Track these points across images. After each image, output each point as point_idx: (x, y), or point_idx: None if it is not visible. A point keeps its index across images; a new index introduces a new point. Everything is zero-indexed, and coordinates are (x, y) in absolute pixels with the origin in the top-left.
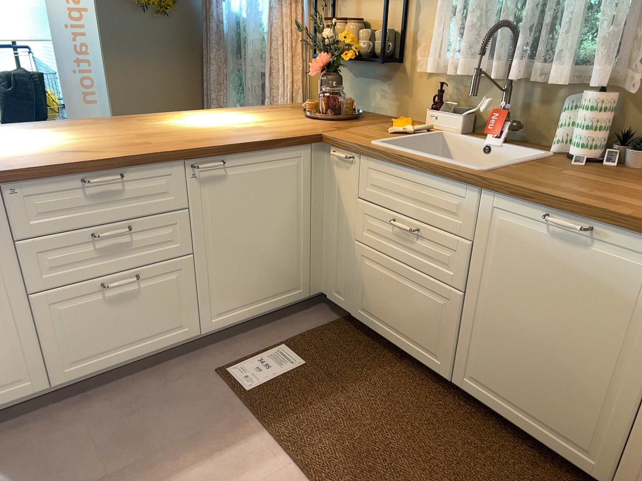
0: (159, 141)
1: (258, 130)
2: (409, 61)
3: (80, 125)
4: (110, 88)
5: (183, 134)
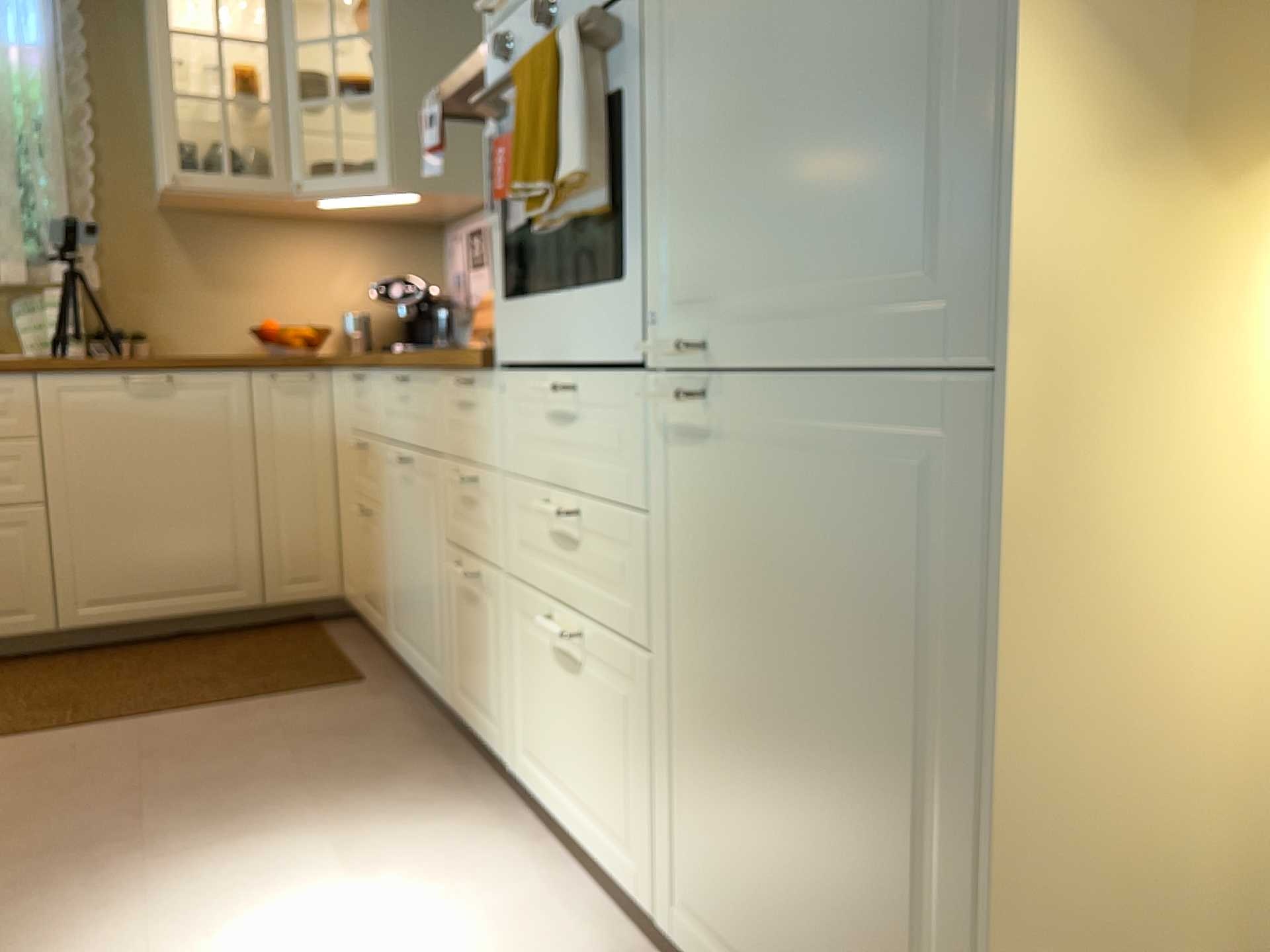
0: None
1: None
2: None
3: None
4: None
5: None
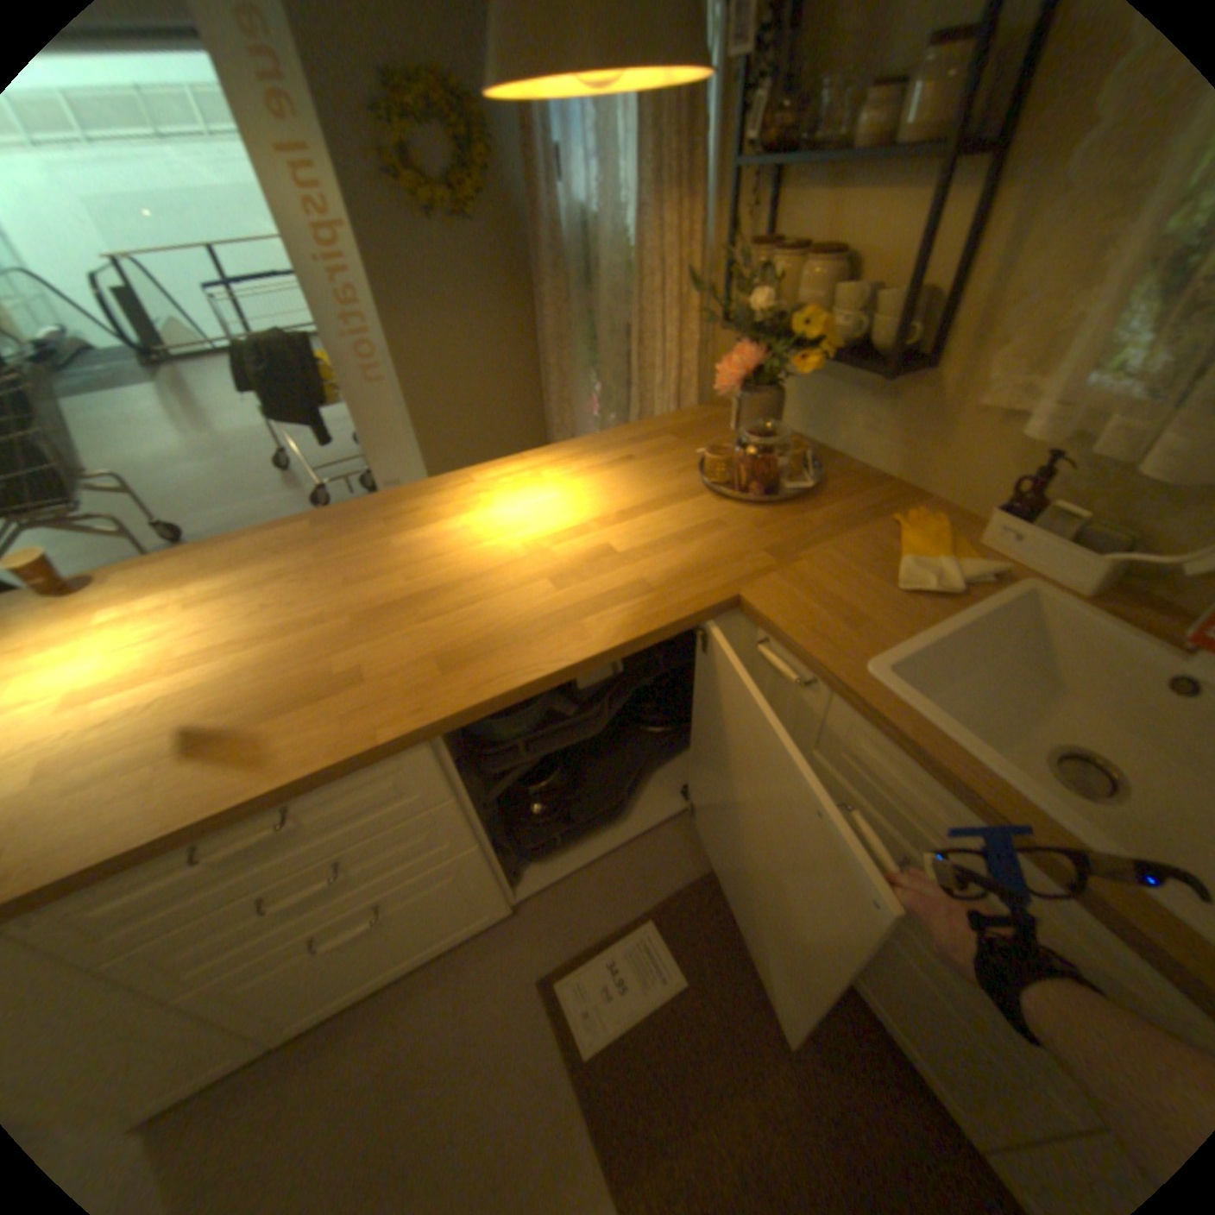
0: (382, 661)
1: (601, 576)
2: (962, 363)
3: (272, 555)
4: (391, 360)
5: (442, 610)
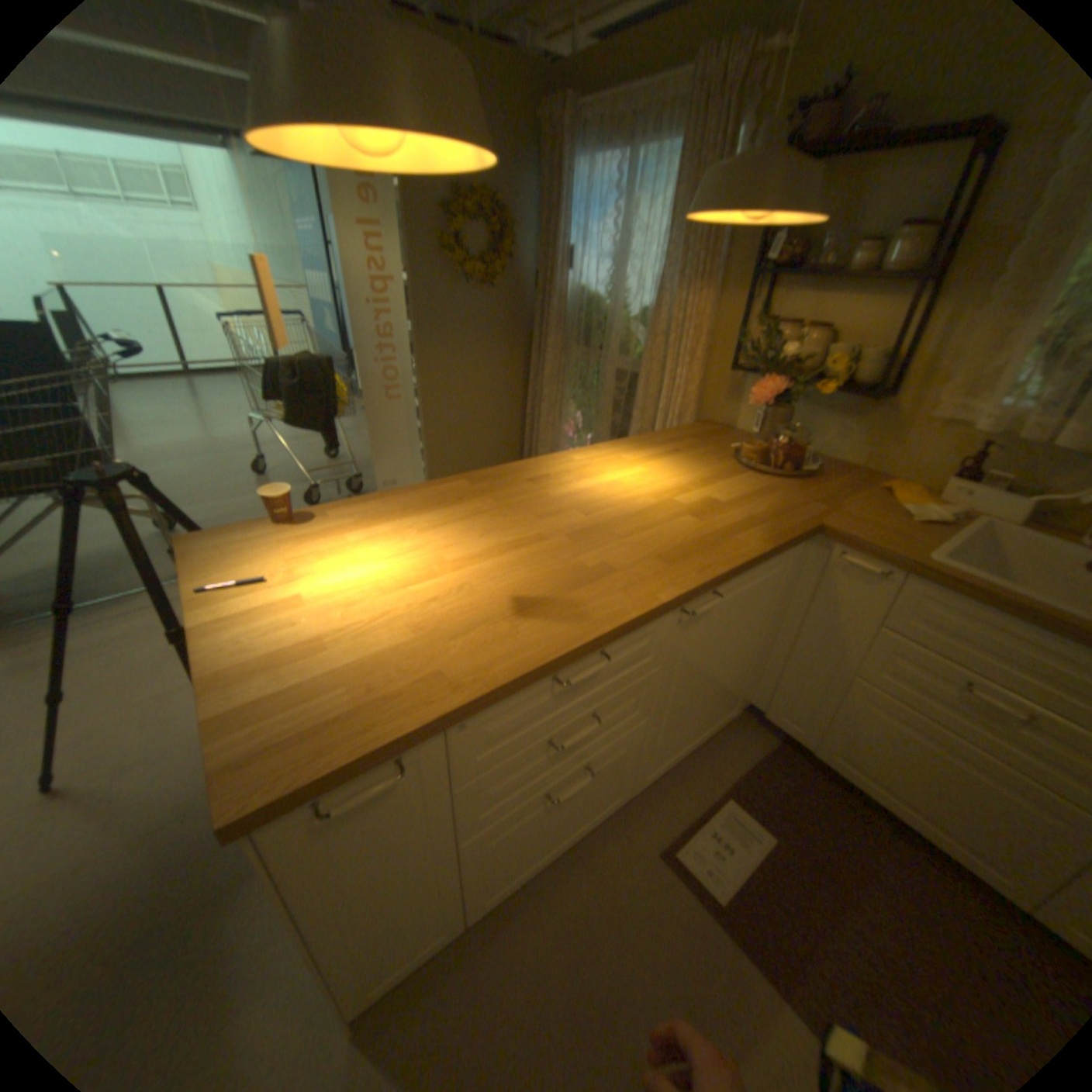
0: (618, 558)
1: (725, 514)
2: (914, 394)
3: (459, 499)
4: (420, 382)
5: (632, 531)
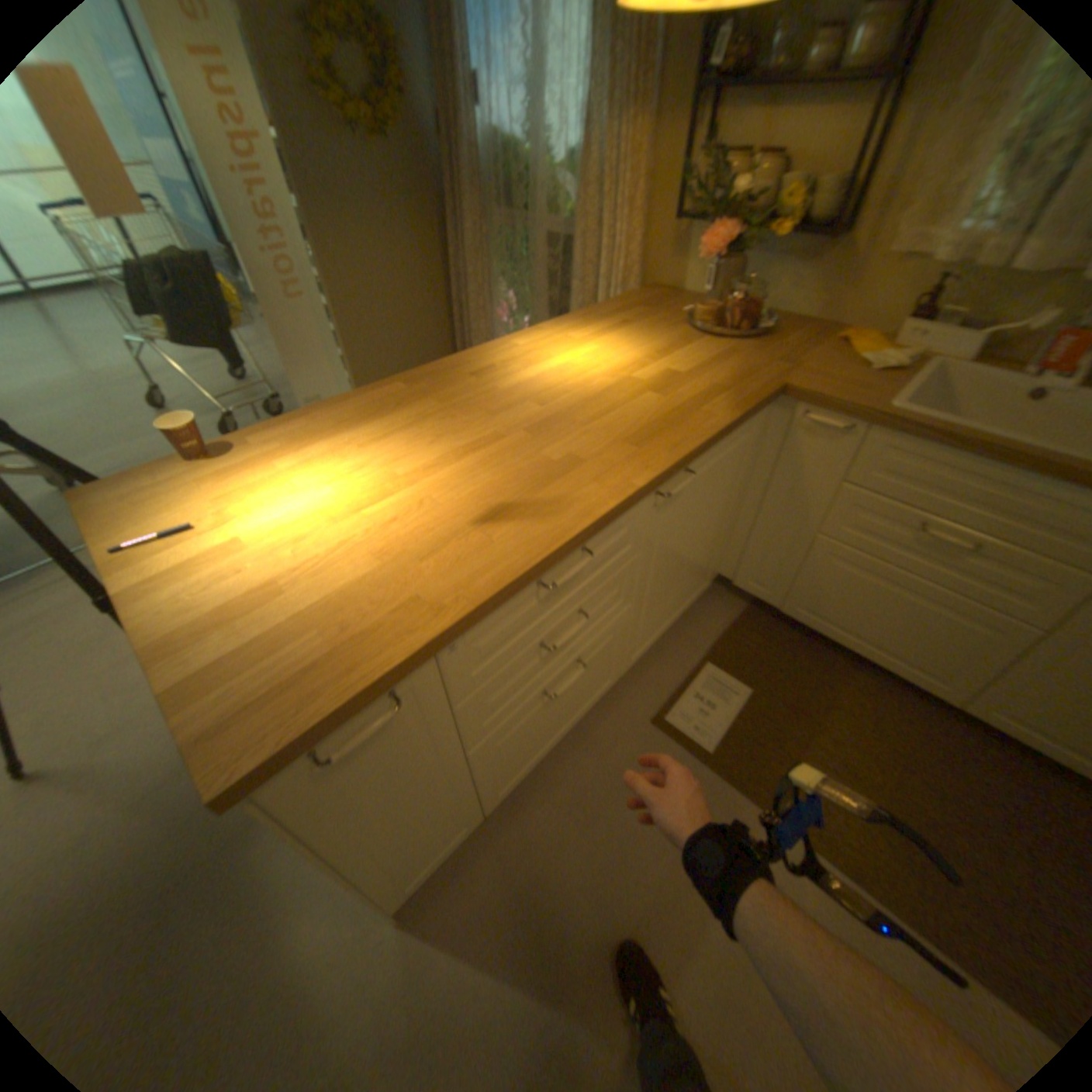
0: (583, 447)
1: (685, 385)
2: (868, 228)
3: (397, 405)
4: (320, 274)
5: (592, 416)
